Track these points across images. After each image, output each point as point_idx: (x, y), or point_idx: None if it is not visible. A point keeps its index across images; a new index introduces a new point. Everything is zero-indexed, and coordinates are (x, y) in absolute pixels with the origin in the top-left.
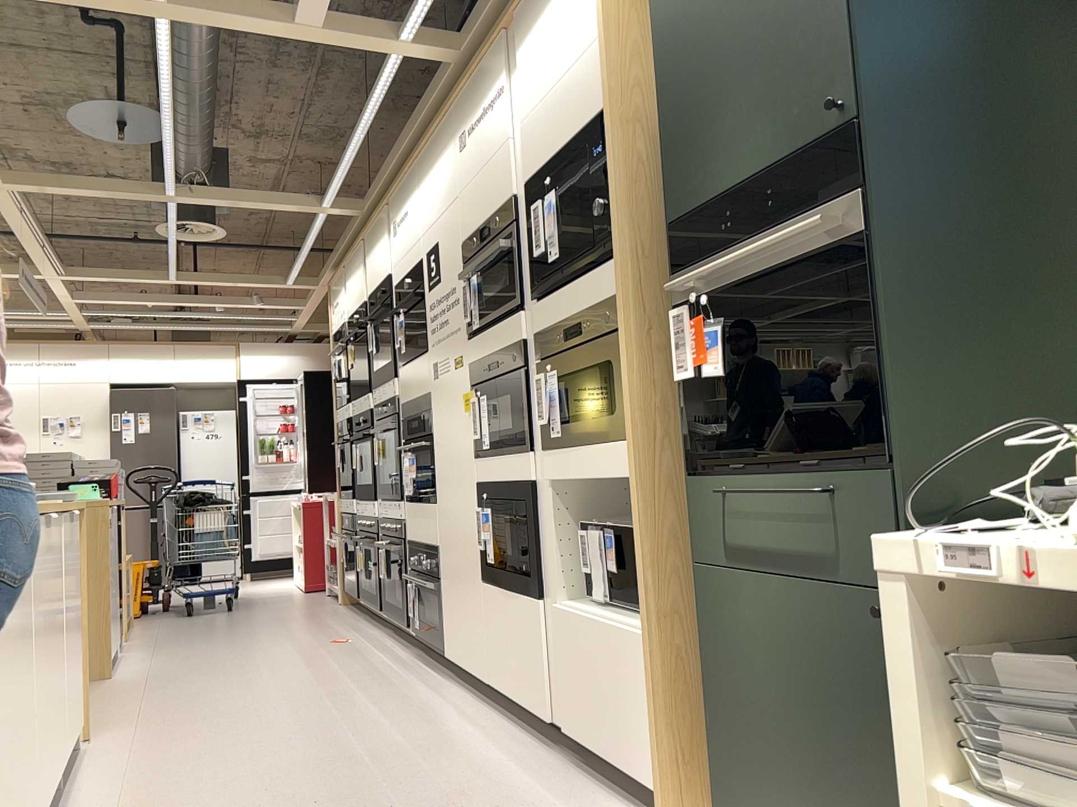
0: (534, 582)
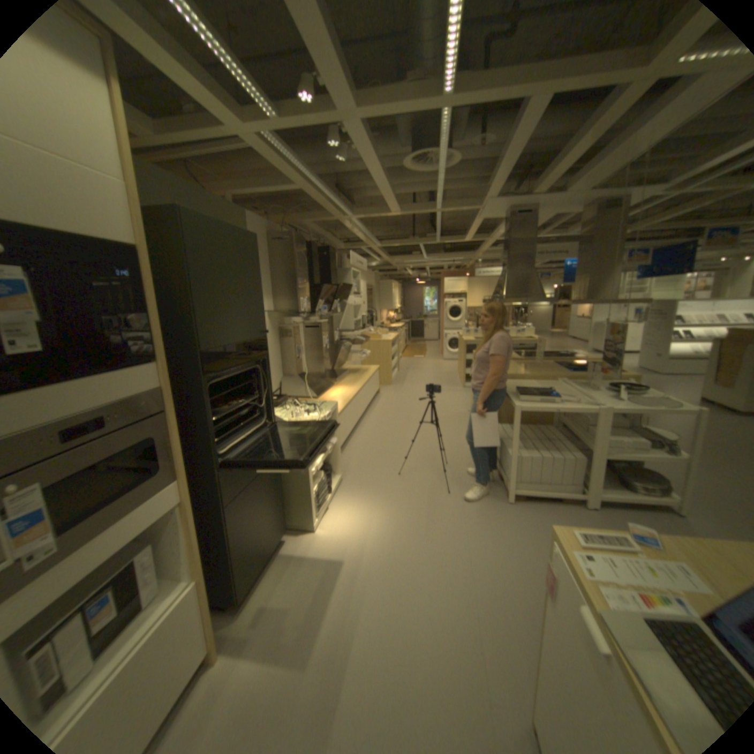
0: None
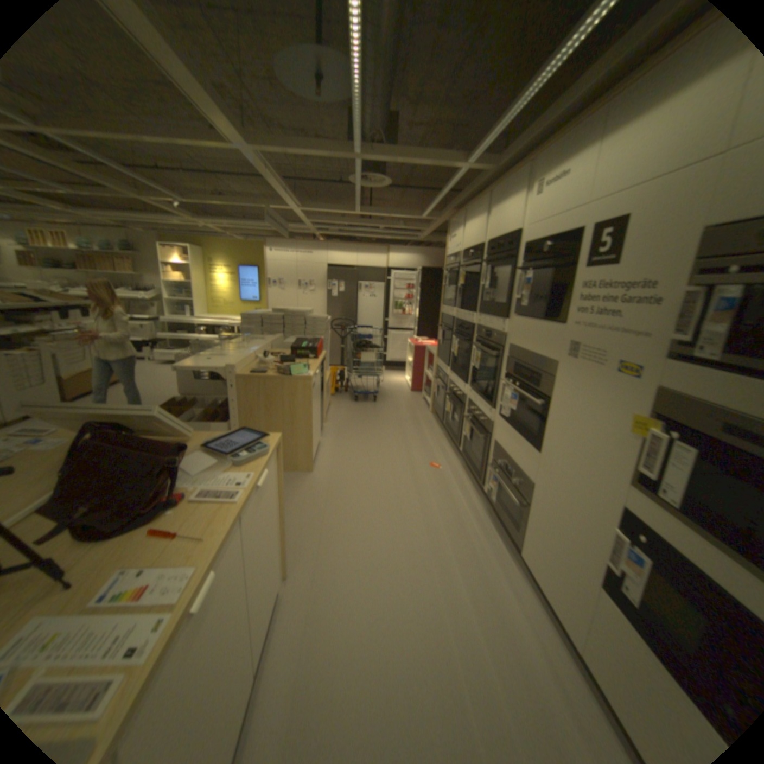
0: None
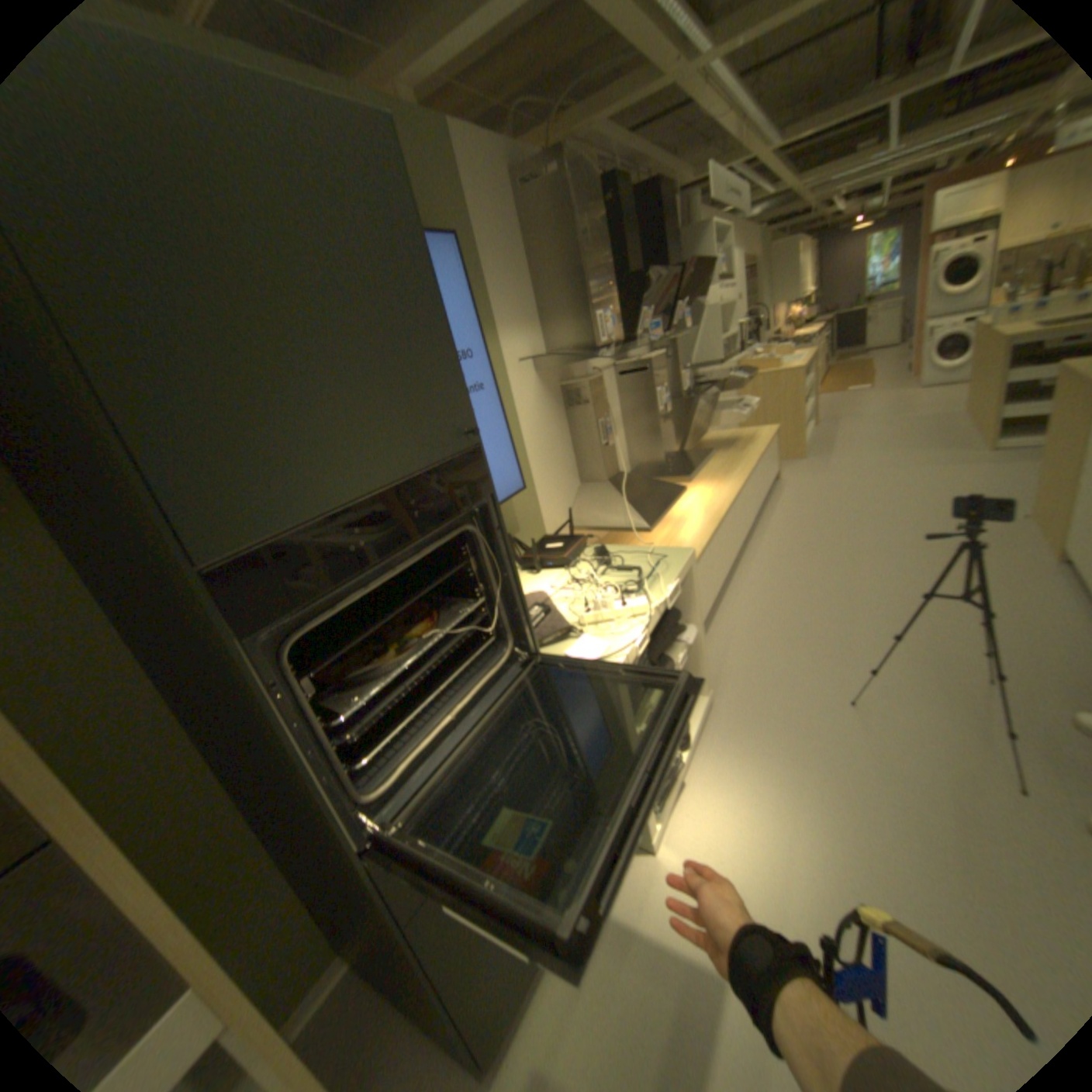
0: None
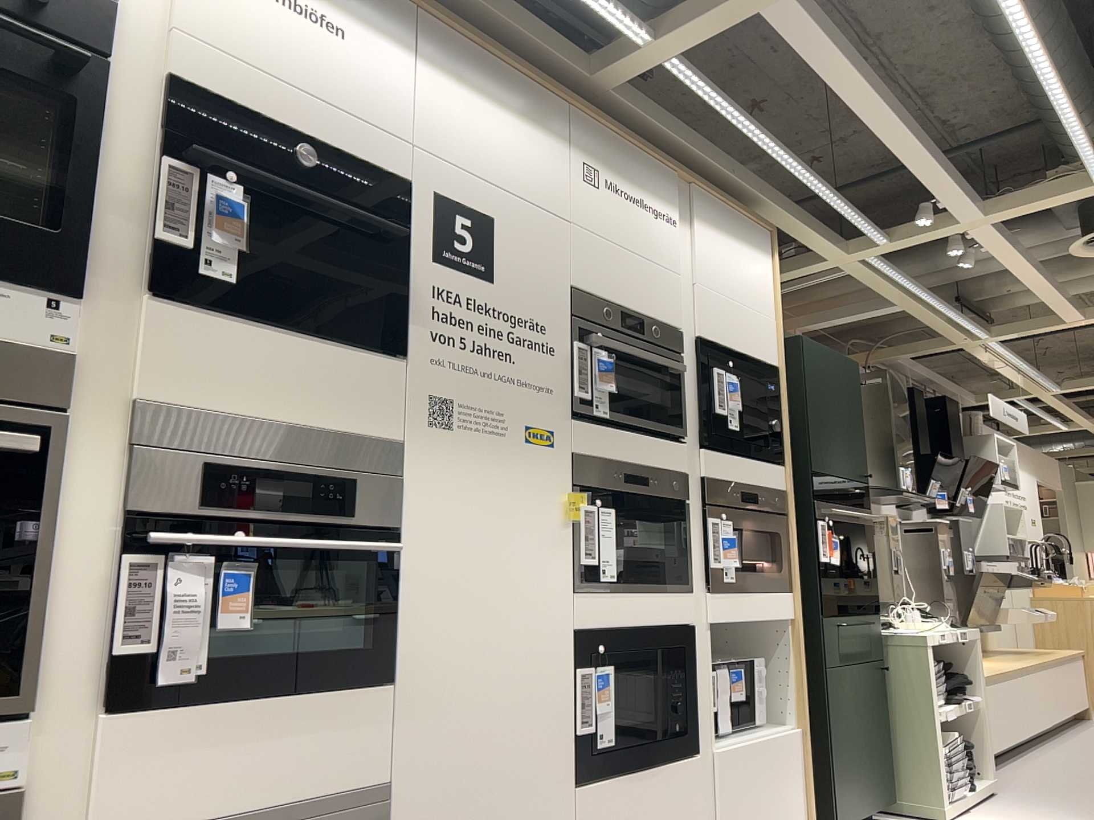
0: (690, 736)
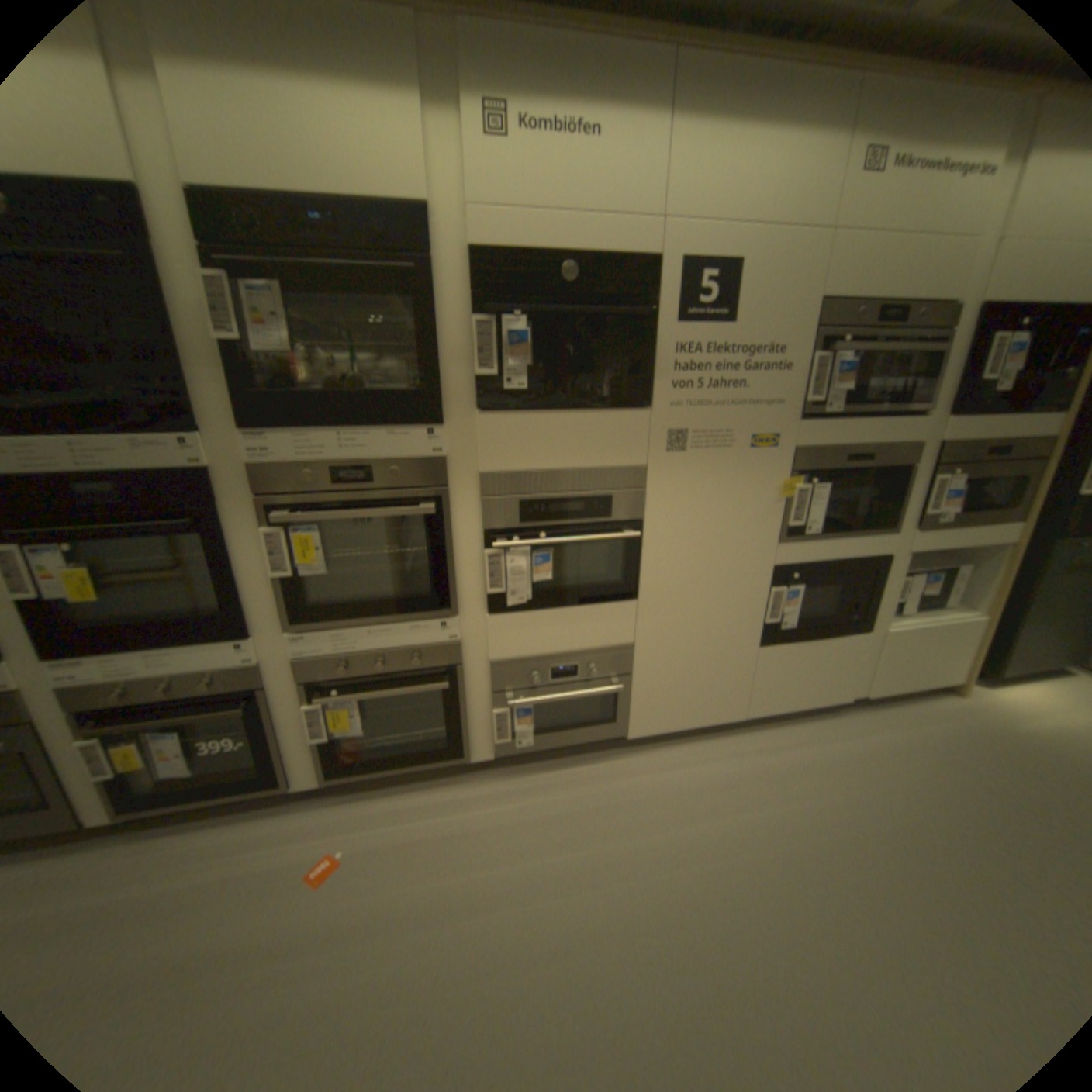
0: (866, 623)
